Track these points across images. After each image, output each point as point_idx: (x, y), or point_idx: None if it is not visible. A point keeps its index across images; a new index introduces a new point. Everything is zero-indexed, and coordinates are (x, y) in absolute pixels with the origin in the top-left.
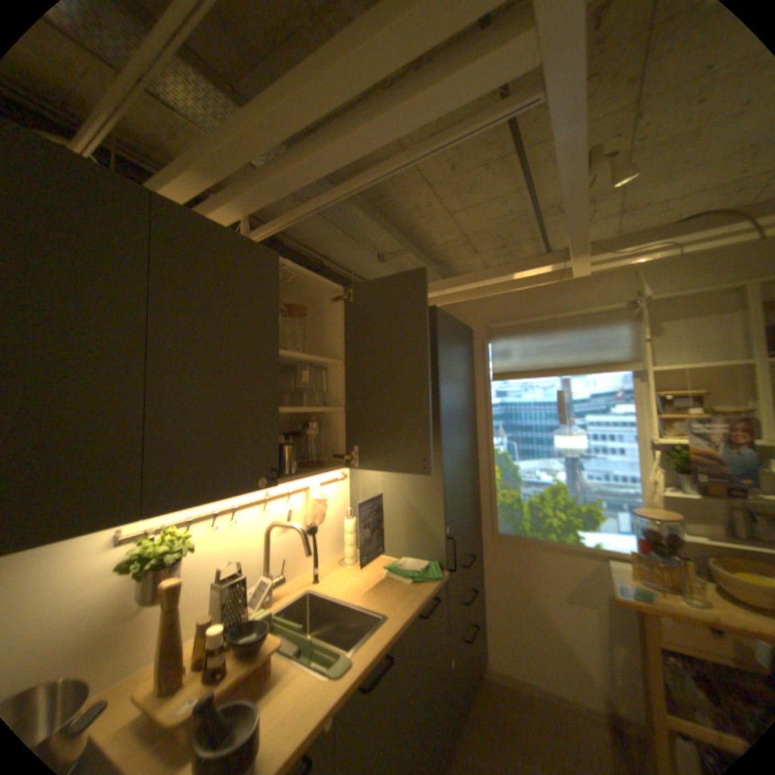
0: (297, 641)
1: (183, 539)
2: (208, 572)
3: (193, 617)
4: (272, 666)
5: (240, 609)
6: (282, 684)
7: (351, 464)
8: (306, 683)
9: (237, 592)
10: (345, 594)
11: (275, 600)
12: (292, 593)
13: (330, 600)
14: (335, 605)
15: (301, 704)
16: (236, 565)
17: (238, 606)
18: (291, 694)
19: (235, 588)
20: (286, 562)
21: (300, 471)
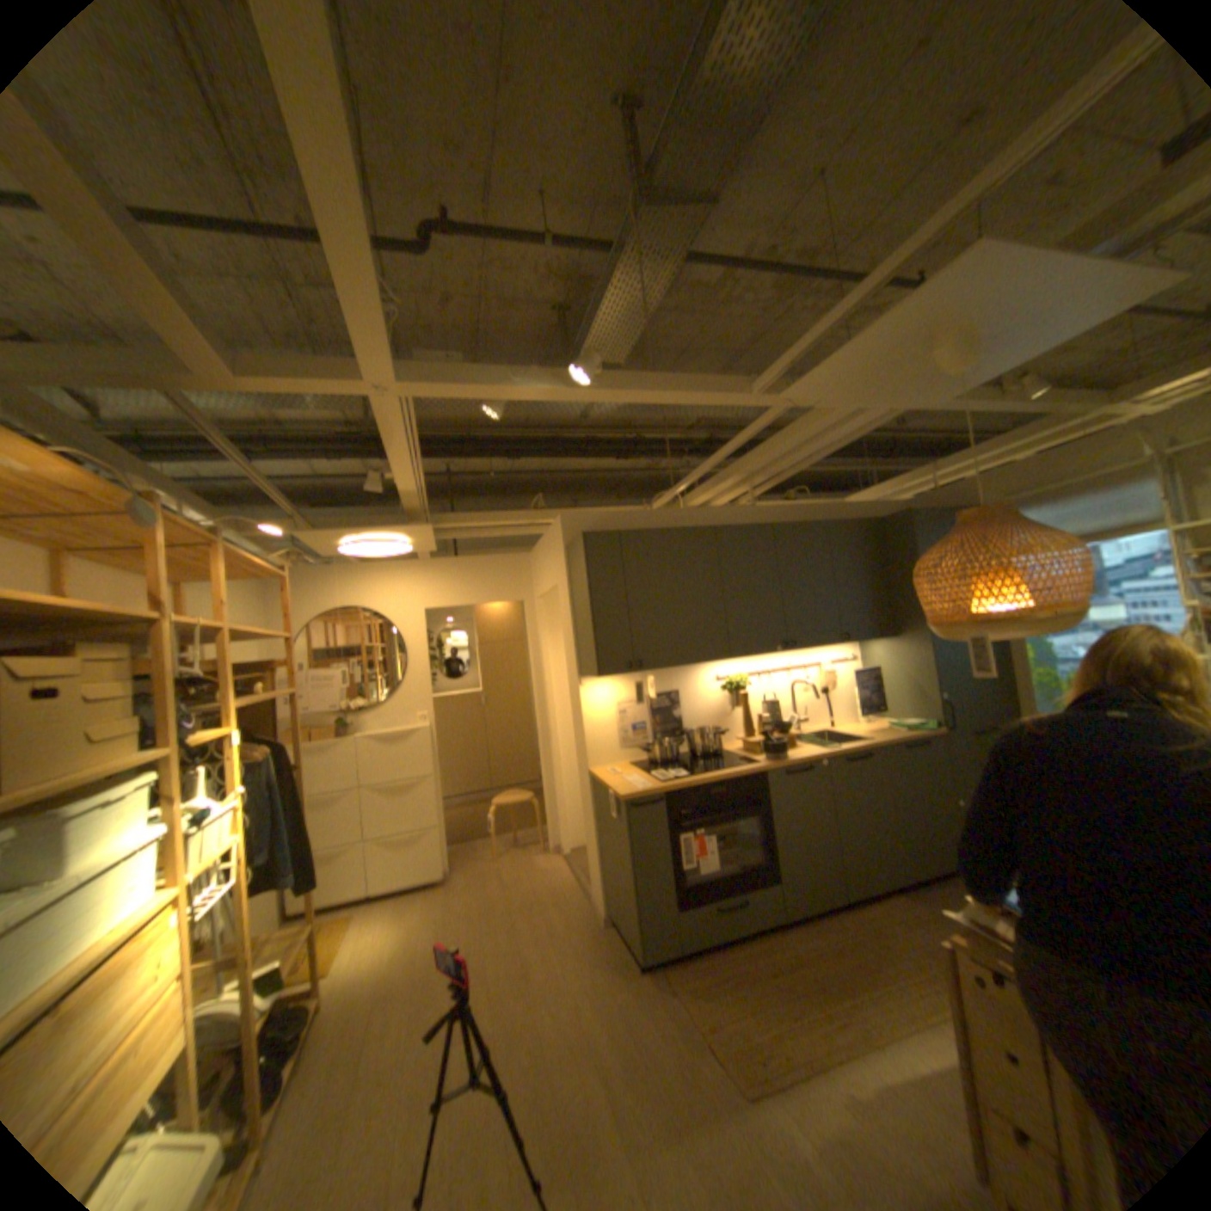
0: (813, 743)
1: (744, 679)
2: (759, 701)
3: (755, 723)
4: (797, 746)
5: (777, 716)
6: (802, 749)
7: (844, 644)
8: (814, 750)
9: (776, 714)
10: (851, 732)
11: (802, 732)
12: (814, 731)
13: (839, 733)
14: (843, 737)
15: (809, 752)
16: (773, 699)
17: (776, 715)
18: (805, 751)
19: (774, 709)
20: (806, 708)
21: (806, 648)
